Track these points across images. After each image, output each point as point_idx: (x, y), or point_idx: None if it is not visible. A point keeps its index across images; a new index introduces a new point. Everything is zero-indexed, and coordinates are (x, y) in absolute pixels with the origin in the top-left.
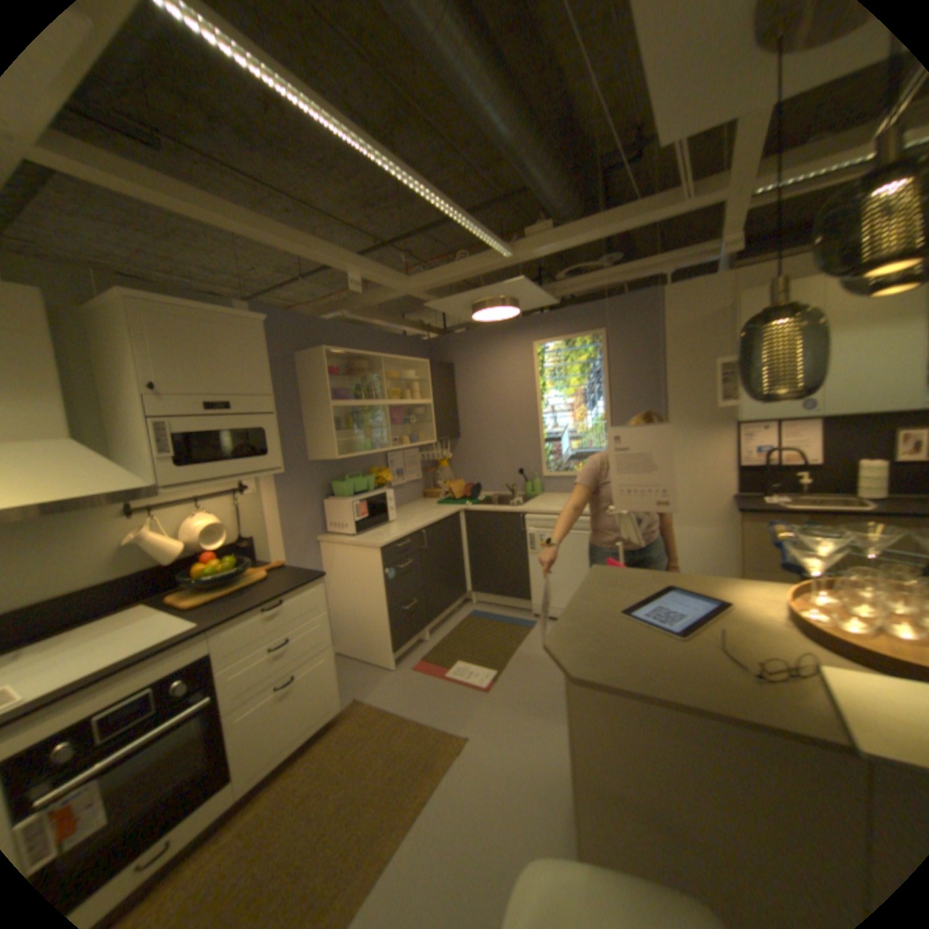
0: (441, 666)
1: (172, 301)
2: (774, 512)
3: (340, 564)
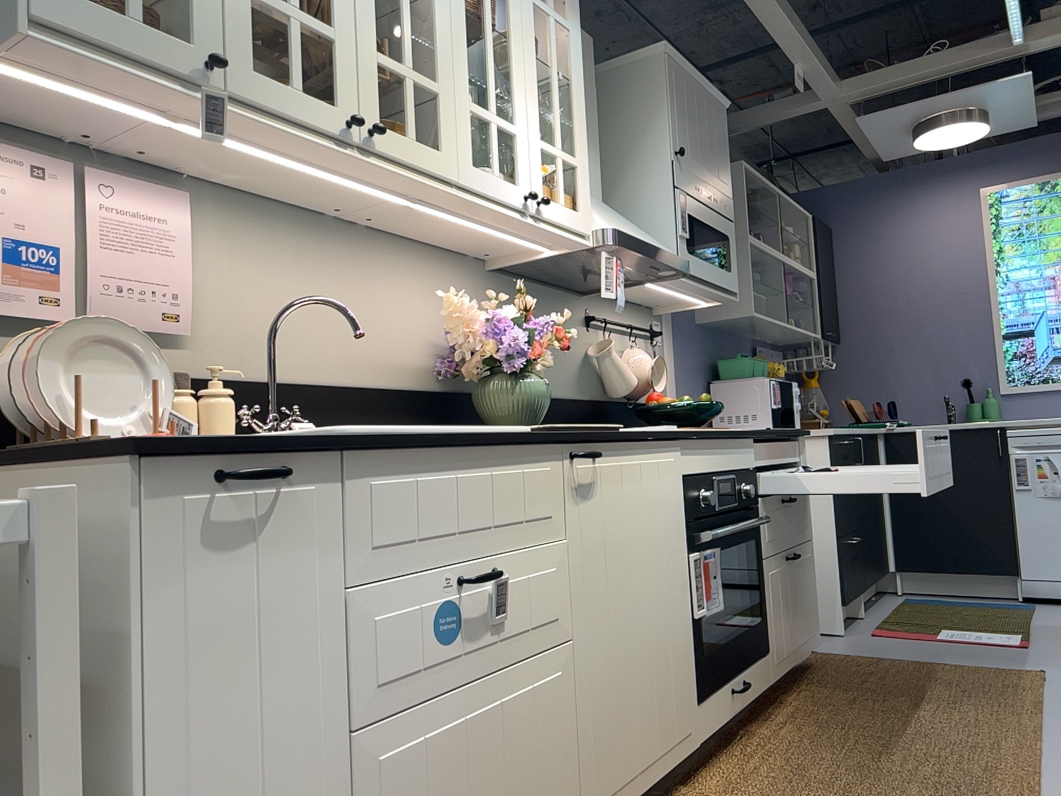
0: (917, 631)
1: (687, 67)
2: None
3: None
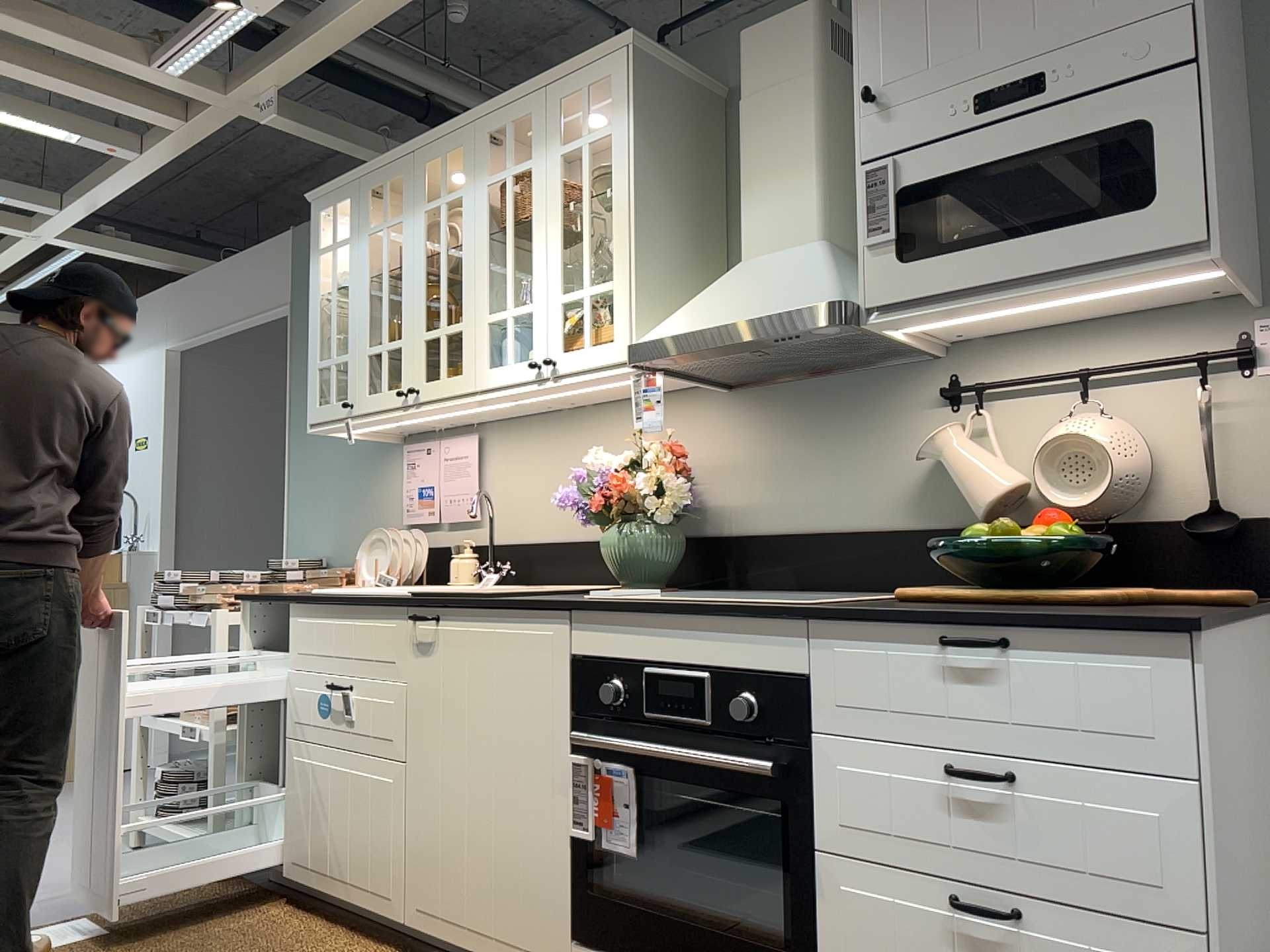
0: None
1: None
2: None
3: None
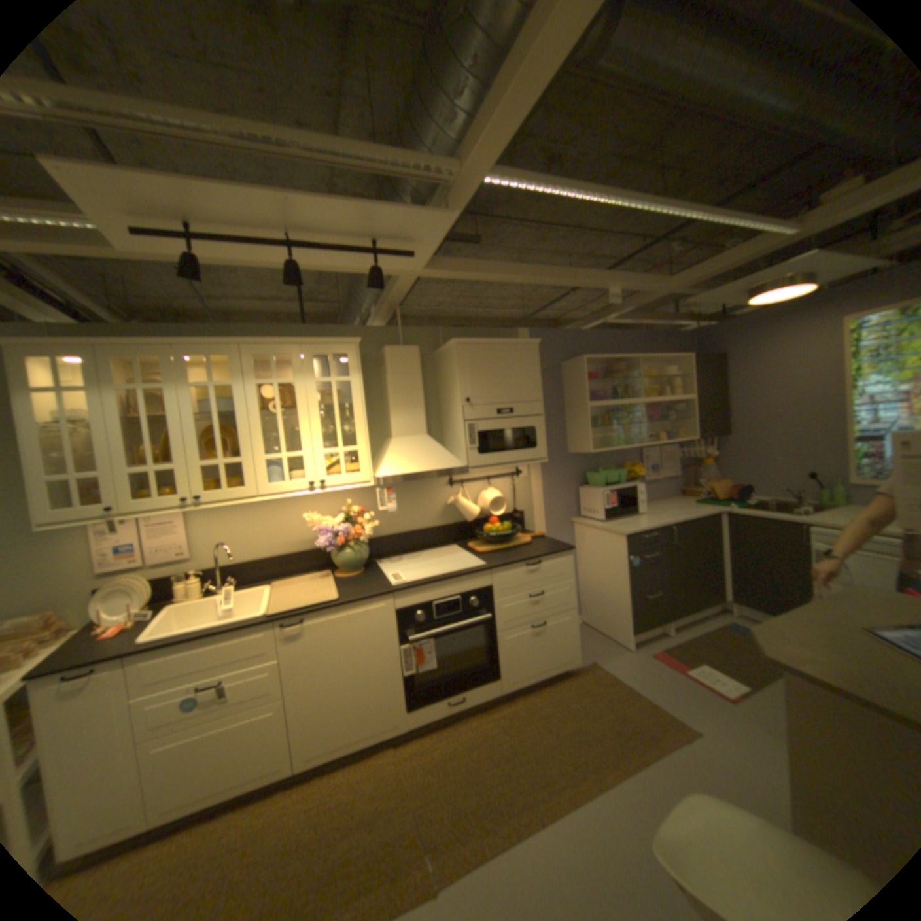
0: (683, 664)
1: (480, 341)
2: None
3: (589, 545)
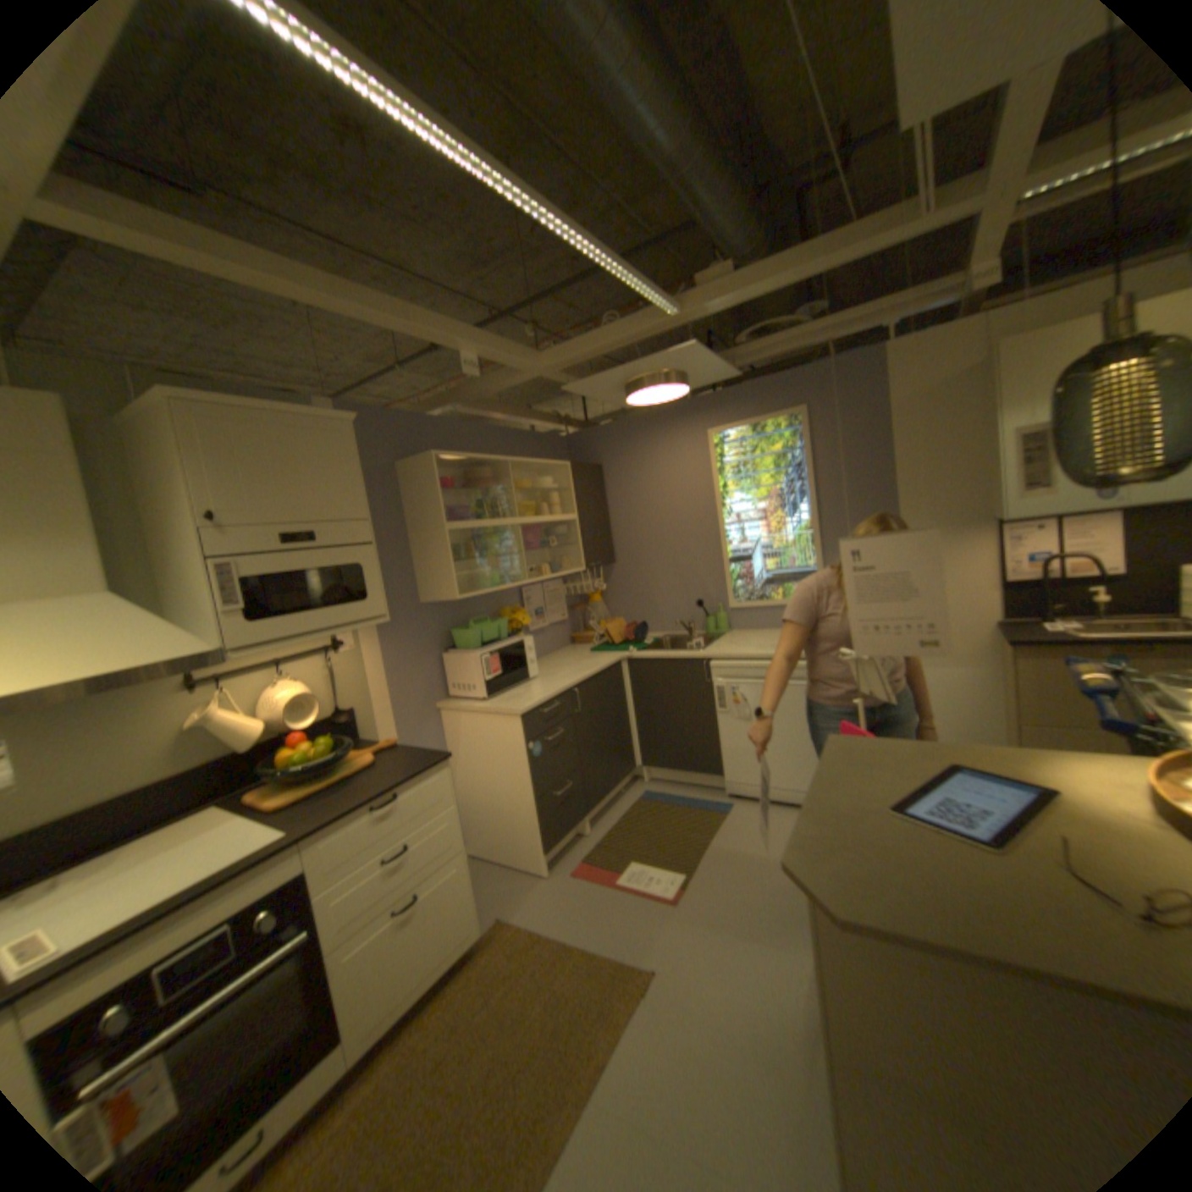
0: (608, 871)
1: (230, 401)
2: (1060, 644)
3: (467, 739)
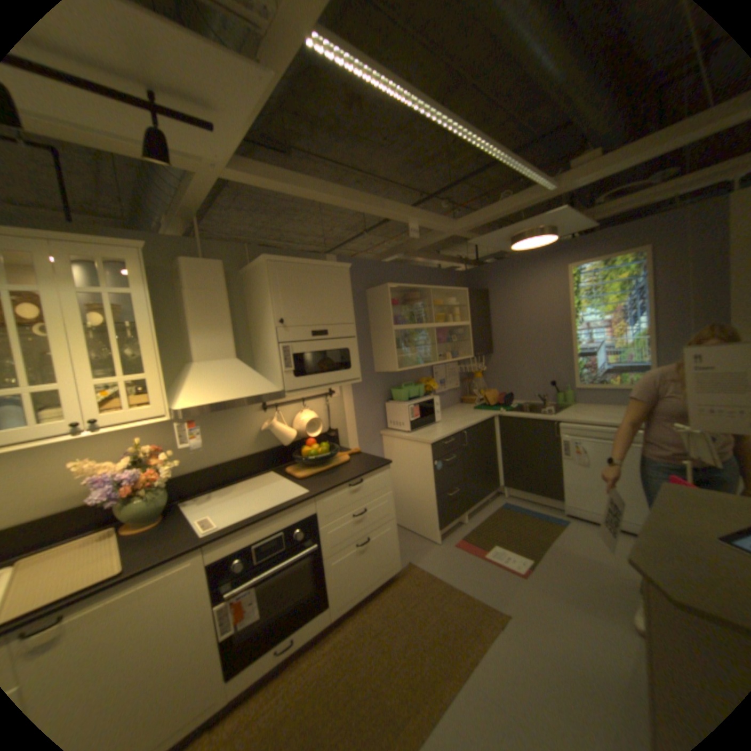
0: (480, 548)
1: (293, 260)
2: None
3: (397, 454)
